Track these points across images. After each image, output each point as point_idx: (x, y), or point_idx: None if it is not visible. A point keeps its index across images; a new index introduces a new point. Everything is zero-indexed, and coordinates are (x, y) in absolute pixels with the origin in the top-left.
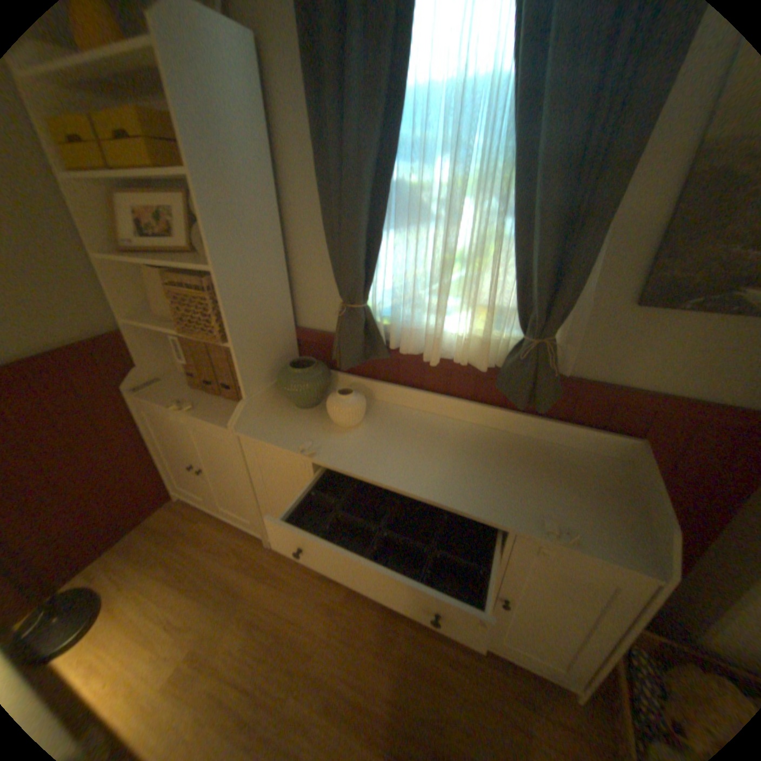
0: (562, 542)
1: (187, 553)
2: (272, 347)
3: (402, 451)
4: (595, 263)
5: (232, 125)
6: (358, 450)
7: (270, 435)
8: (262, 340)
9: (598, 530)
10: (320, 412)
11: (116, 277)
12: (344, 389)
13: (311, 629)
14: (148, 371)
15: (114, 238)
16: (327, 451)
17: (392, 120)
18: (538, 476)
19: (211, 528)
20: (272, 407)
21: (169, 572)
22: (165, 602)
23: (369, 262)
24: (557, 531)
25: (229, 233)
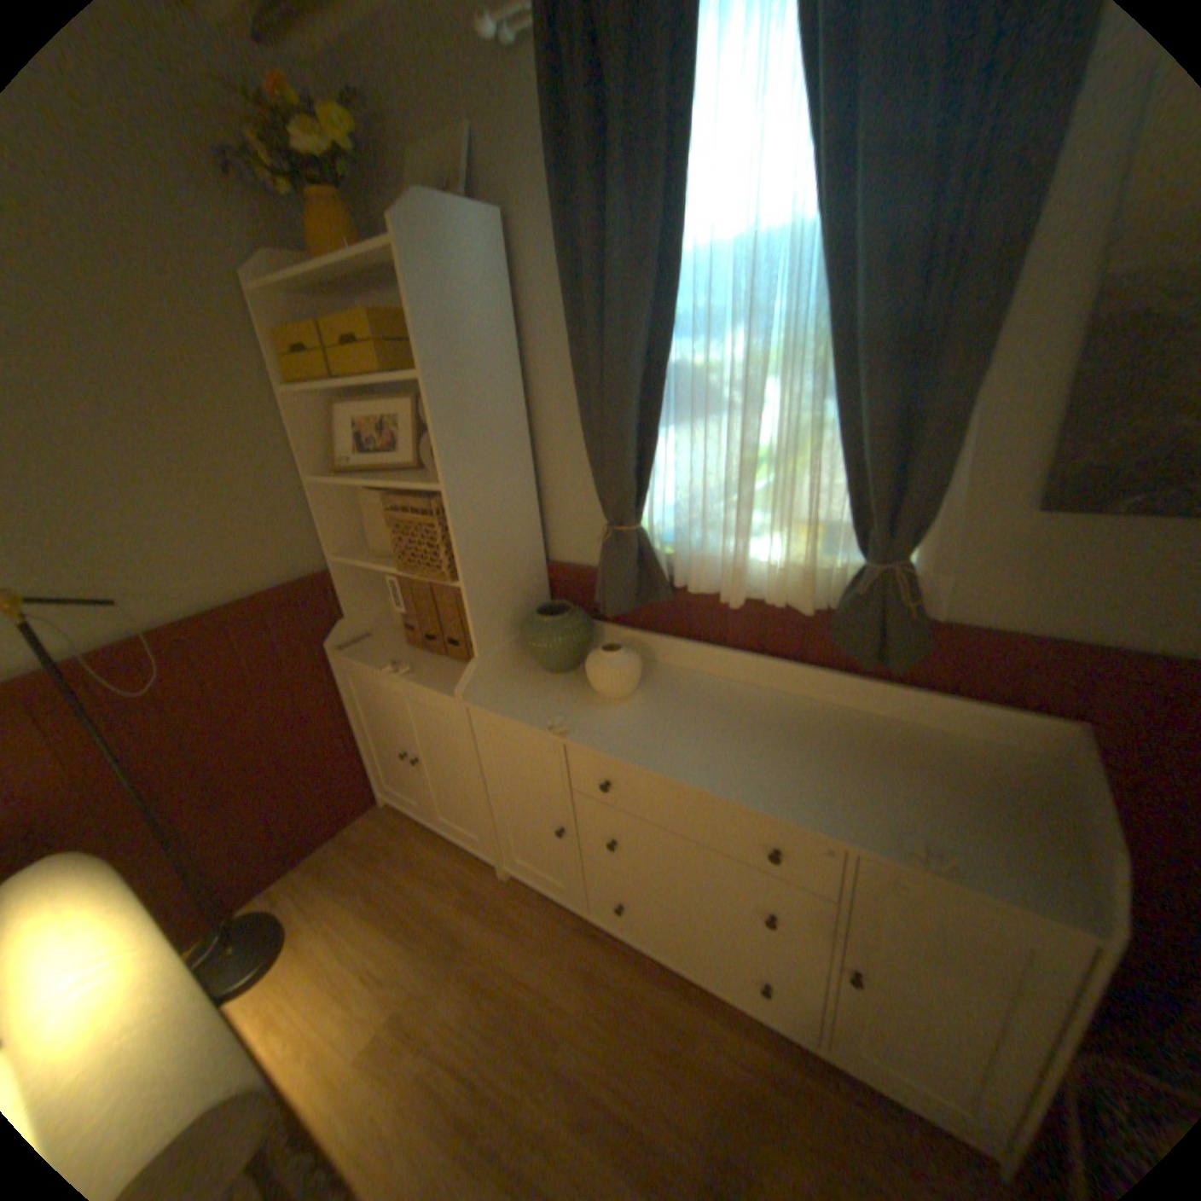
0: (930, 868)
1: (395, 879)
2: (515, 588)
3: (692, 733)
4: (964, 453)
5: (473, 315)
6: (629, 729)
7: (510, 707)
8: (502, 578)
9: (995, 856)
10: (578, 678)
11: (330, 504)
12: (610, 644)
13: (561, 1003)
14: (359, 623)
15: (331, 457)
16: (585, 730)
17: (668, 290)
18: (902, 775)
19: (427, 847)
20: (514, 671)
21: (371, 902)
22: (365, 942)
23: (643, 470)
24: (923, 852)
25: (465, 443)
